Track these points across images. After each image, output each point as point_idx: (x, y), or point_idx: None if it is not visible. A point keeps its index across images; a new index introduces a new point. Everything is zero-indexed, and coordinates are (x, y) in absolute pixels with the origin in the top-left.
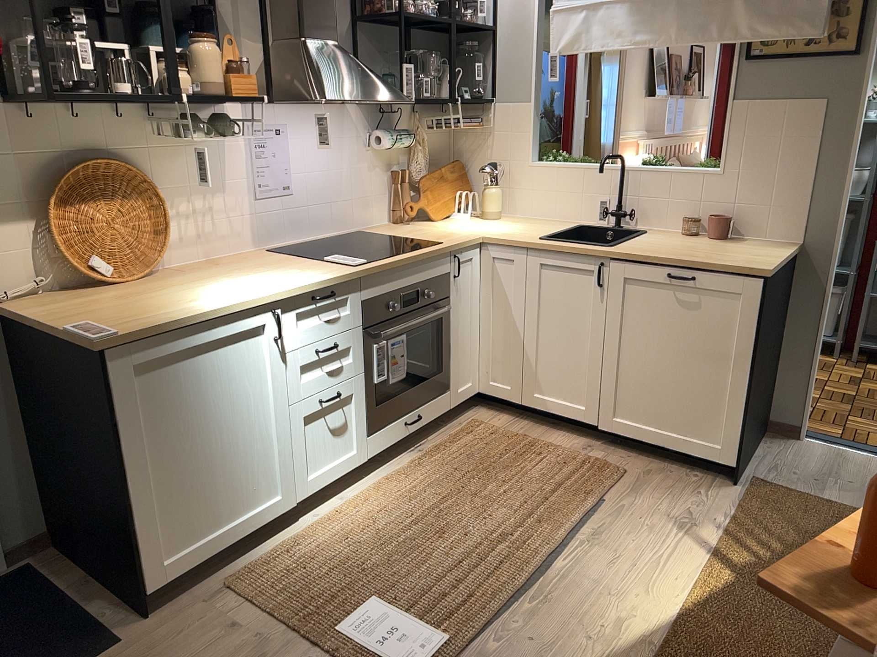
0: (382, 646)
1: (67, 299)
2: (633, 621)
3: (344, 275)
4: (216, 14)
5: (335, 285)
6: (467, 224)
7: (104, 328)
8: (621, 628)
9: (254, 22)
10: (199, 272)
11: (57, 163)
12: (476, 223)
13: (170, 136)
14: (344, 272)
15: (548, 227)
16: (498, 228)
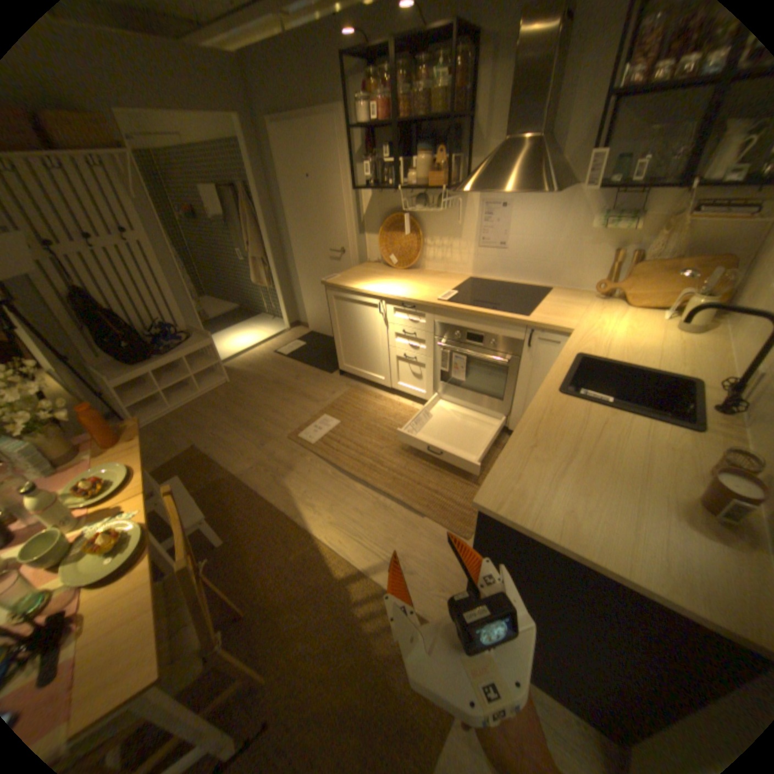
0: (313, 426)
1: (374, 267)
2: (312, 512)
3: (419, 301)
4: (470, 125)
5: (414, 303)
6: (634, 321)
7: (331, 279)
8: (309, 506)
9: (502, 124)
10: (419, 275)
11: (390, 212)
12: (645, 324)
13: (427, 204)
14: (424, 300)
15: (671, 361)
16: (624, 335)
